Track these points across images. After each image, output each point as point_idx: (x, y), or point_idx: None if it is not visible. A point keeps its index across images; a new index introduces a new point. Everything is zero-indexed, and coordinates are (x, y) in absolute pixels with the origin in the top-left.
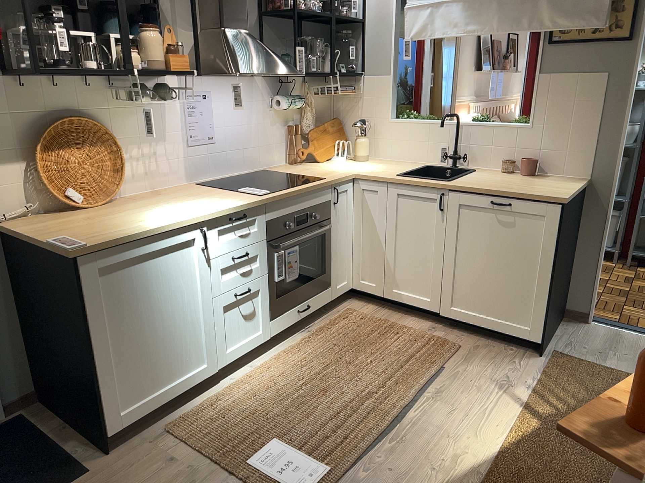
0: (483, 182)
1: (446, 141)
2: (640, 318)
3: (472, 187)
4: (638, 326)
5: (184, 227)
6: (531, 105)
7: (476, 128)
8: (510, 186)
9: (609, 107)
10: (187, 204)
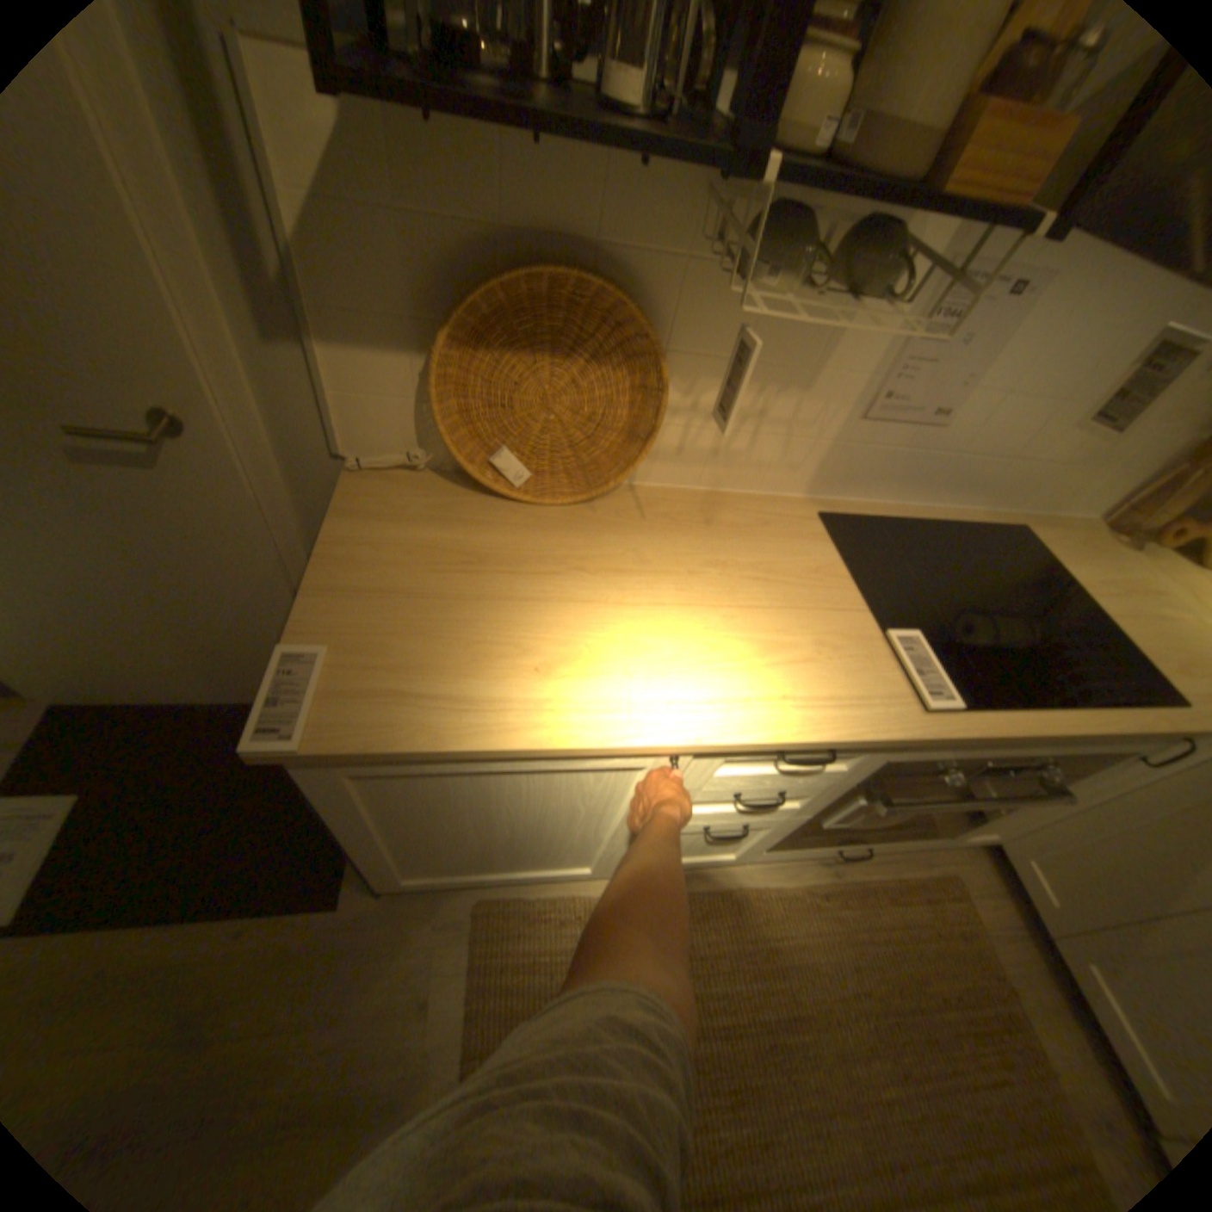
0: None
1: None
2: None
3: None
4: None
5: (625, 749)
6: None
7: None
8: None
9: None
10: (721, 621)
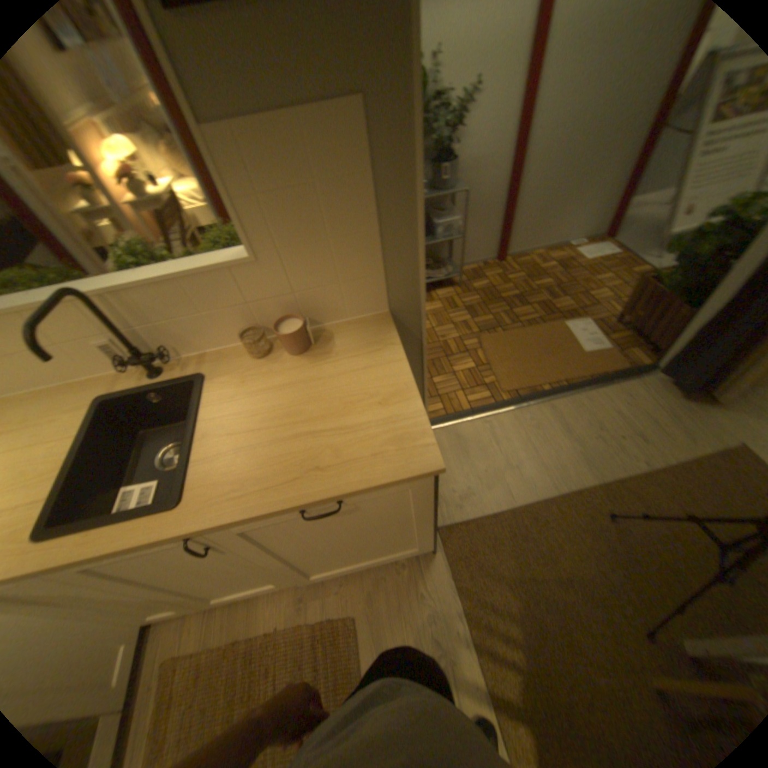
0: (247, 461)
1: (90, 334)
2: (452, 393)
3: (241, 520)
4: (462, 411)
5: None
6: (228, 218)
7: (134, 293)
8: (306, 449)
9: (382, 185)
10: None
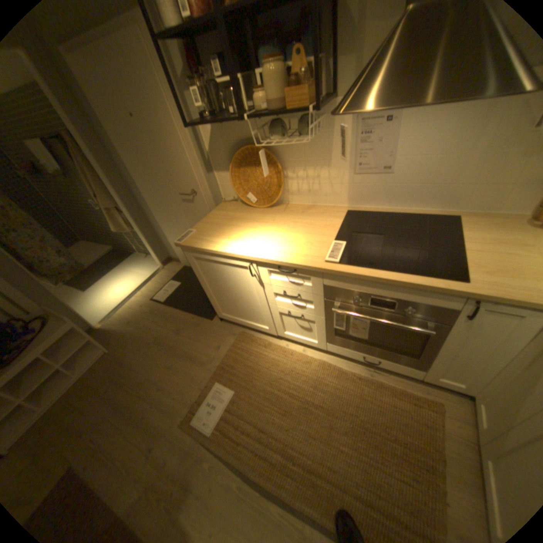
0: None
1: None
2: None
3: None
4: None
5: (236, 256)
6: None
7: None
8: None
9: None
10: (281, 234)
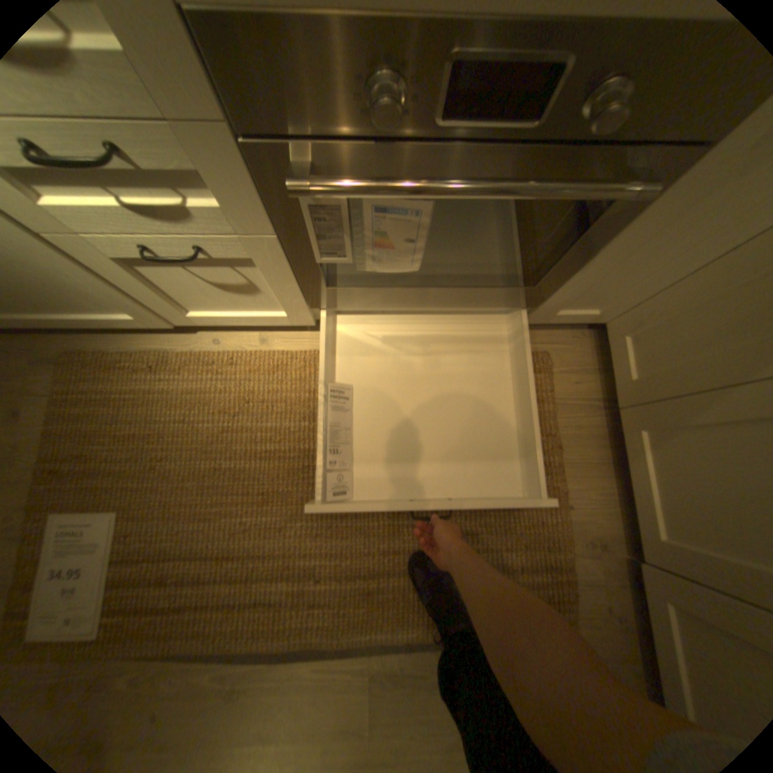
0: None
1: None
2: None
3: None
4: None
5: None
6: None
7: None
8: None
9: None
10: None
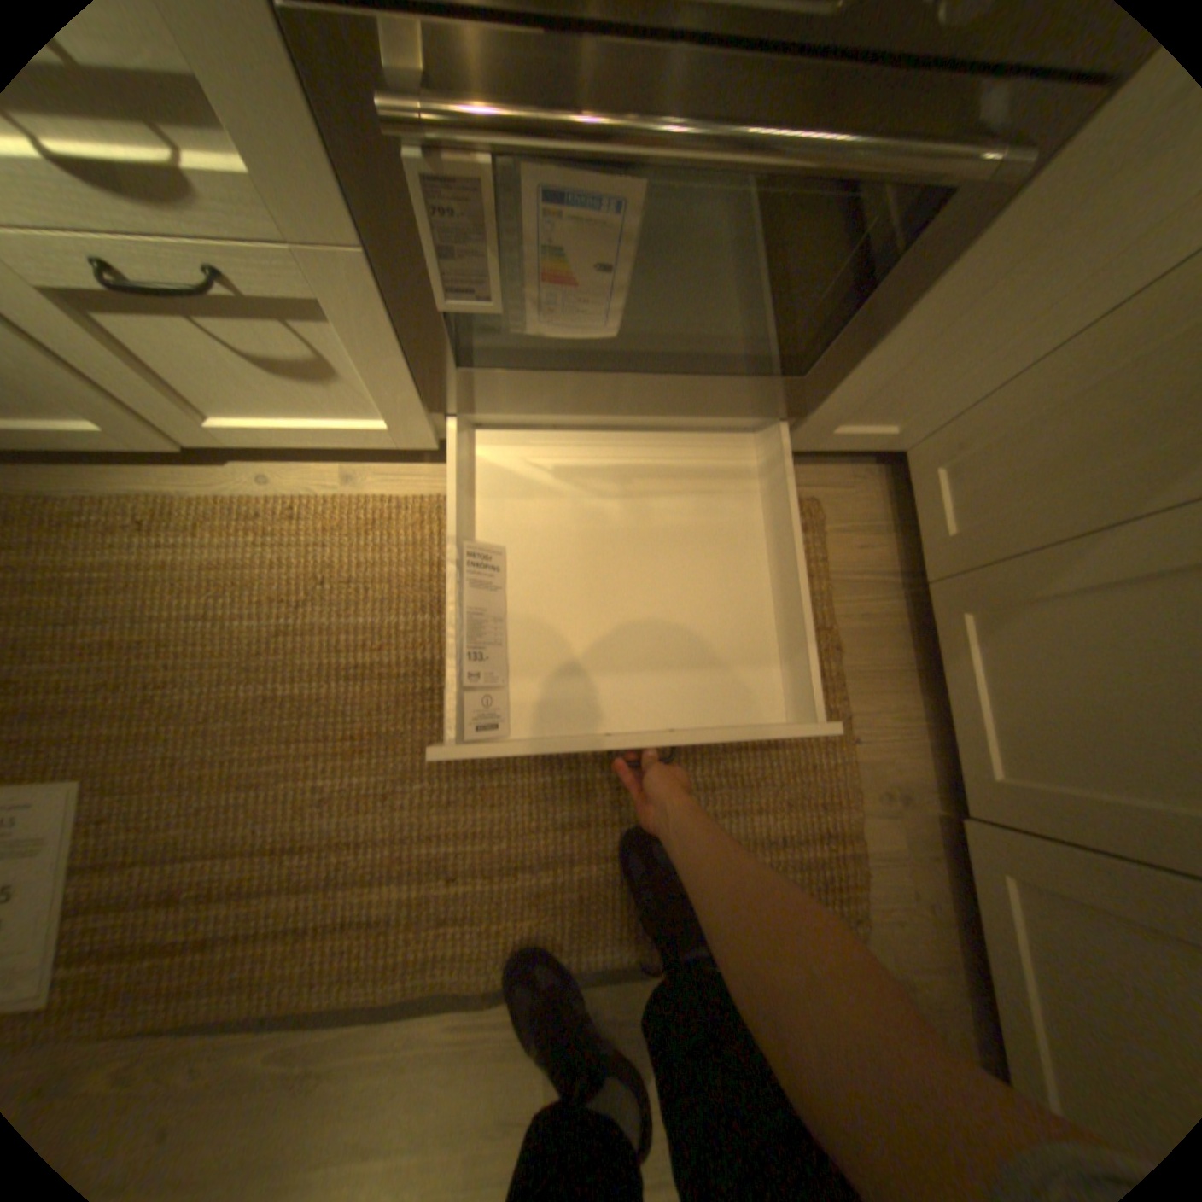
0: None
1: None
2: None
3: None
4: None
5: None
6: None
7: None
8: None
9: None
10: None
